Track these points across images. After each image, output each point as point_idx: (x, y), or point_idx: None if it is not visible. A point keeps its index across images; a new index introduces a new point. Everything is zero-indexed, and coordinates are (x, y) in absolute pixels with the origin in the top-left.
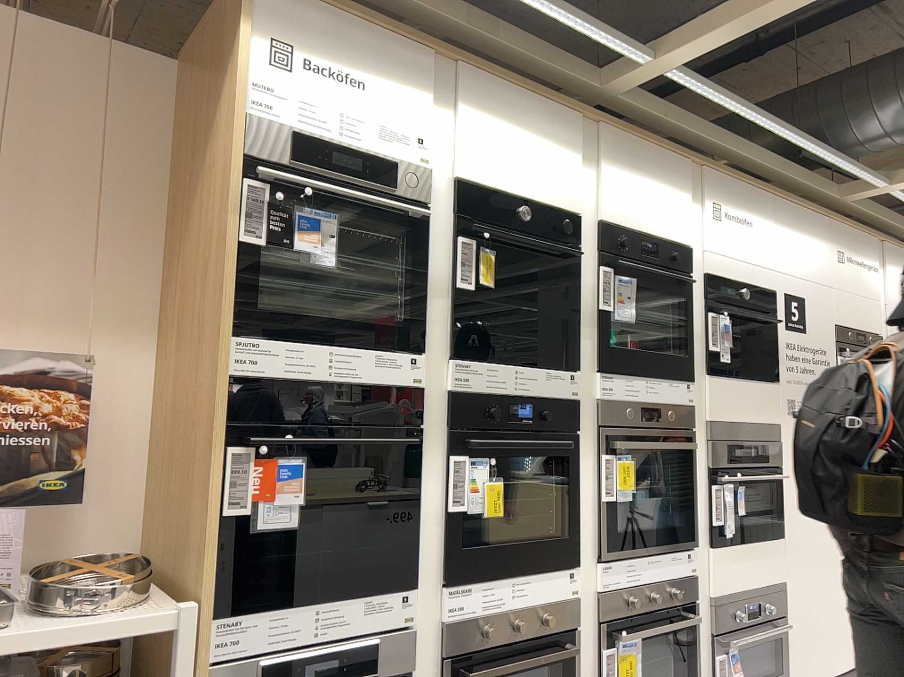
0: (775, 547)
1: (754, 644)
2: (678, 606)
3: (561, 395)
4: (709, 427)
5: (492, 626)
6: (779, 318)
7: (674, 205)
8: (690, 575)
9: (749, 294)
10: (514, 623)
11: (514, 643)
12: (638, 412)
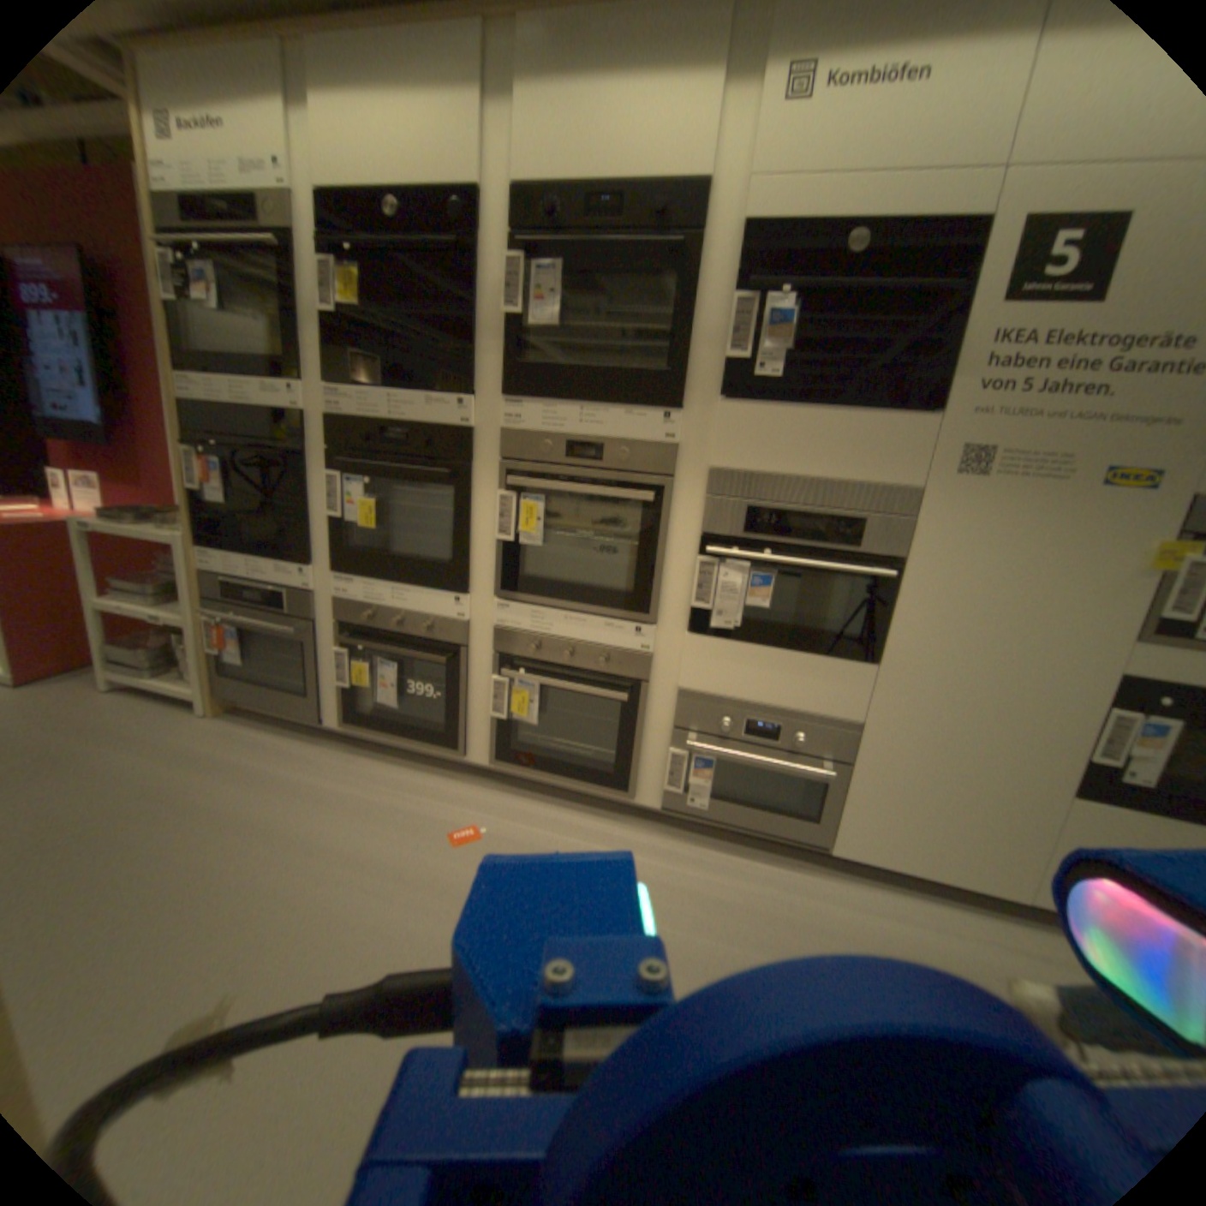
0: (846, 672)
1: (755, 767)
2: (619, 676)
3: (445, 420)
4: (707, 476)
5: (373, 613)
6: (987, 275)
7: (671, 104)
8: (637, 650)
9: (870, 236)
10: (392, 618)
11: (399, 634)
12: (565, 446)
